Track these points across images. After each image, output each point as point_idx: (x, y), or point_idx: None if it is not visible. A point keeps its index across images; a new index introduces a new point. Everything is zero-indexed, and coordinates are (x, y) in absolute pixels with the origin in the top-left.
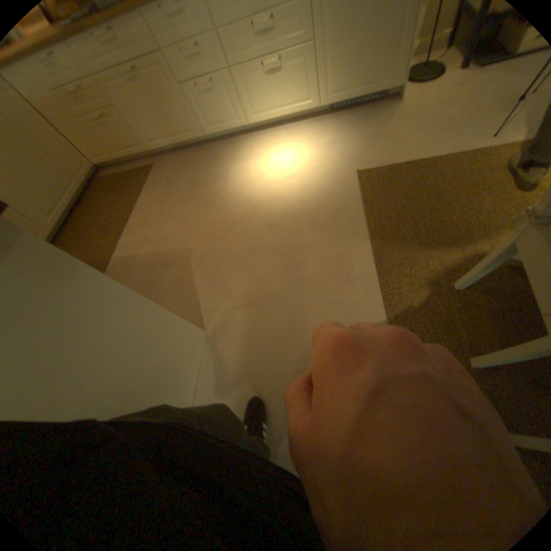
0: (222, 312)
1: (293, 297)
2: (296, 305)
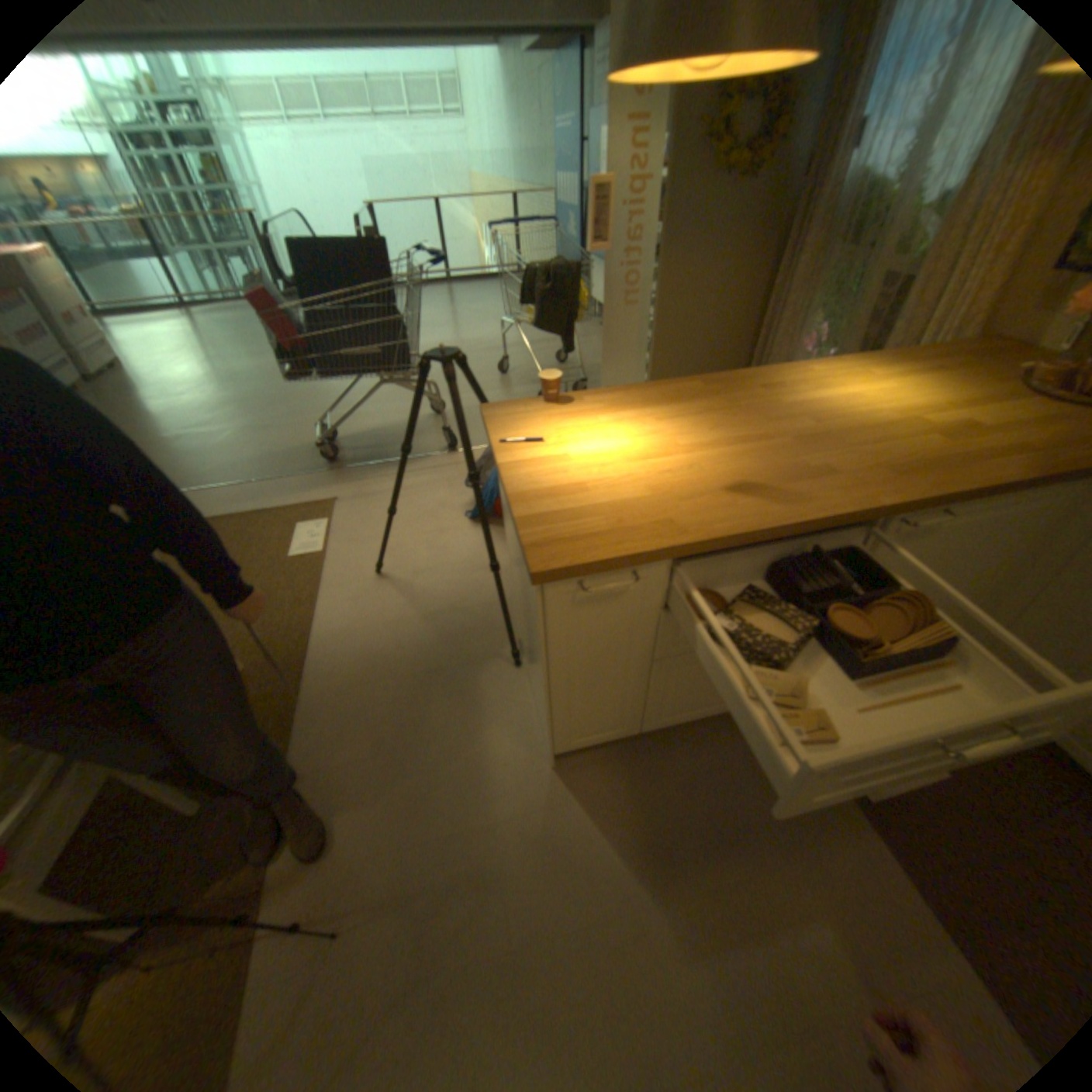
0: (535, 809)
1: (410, 863)
2: (405, 848)
